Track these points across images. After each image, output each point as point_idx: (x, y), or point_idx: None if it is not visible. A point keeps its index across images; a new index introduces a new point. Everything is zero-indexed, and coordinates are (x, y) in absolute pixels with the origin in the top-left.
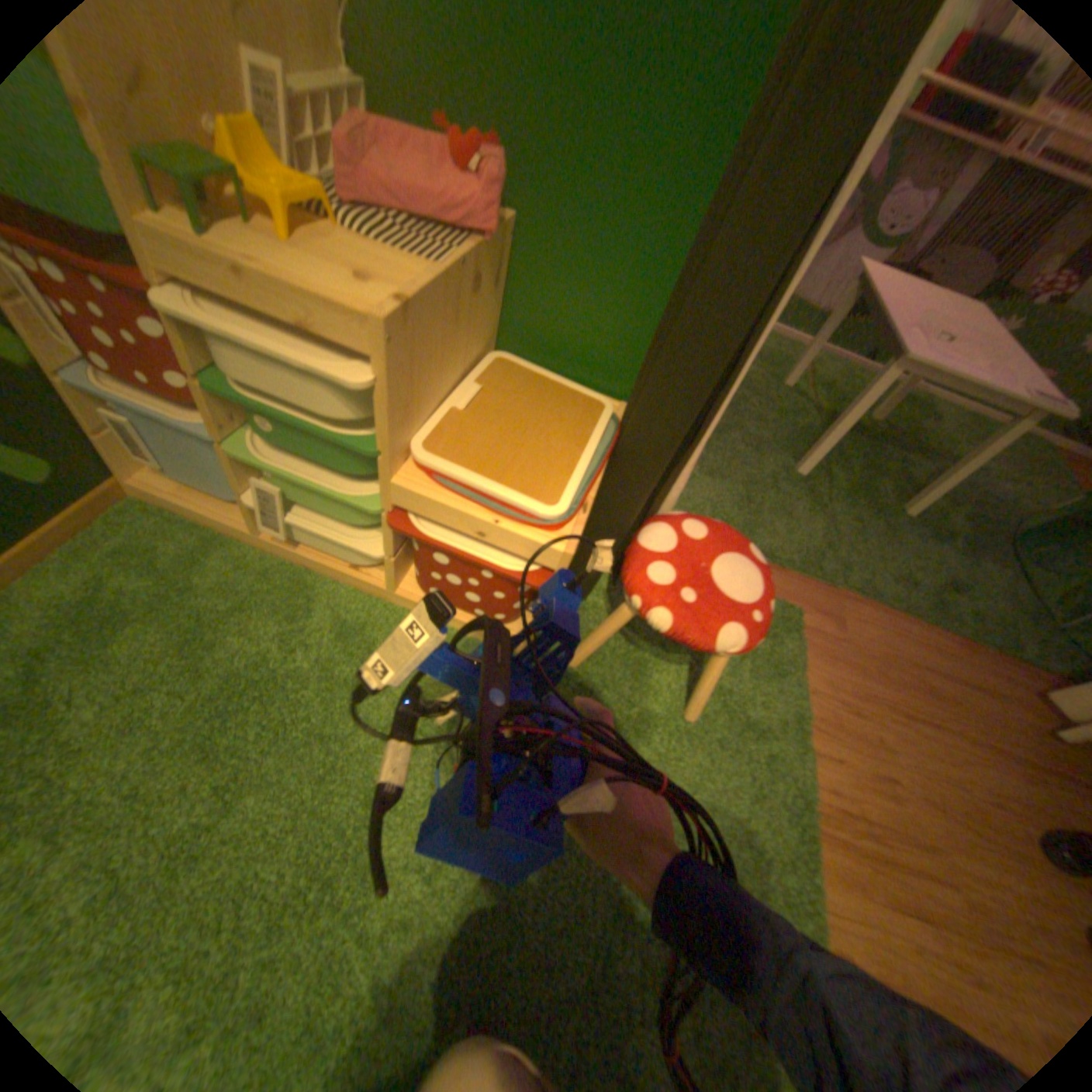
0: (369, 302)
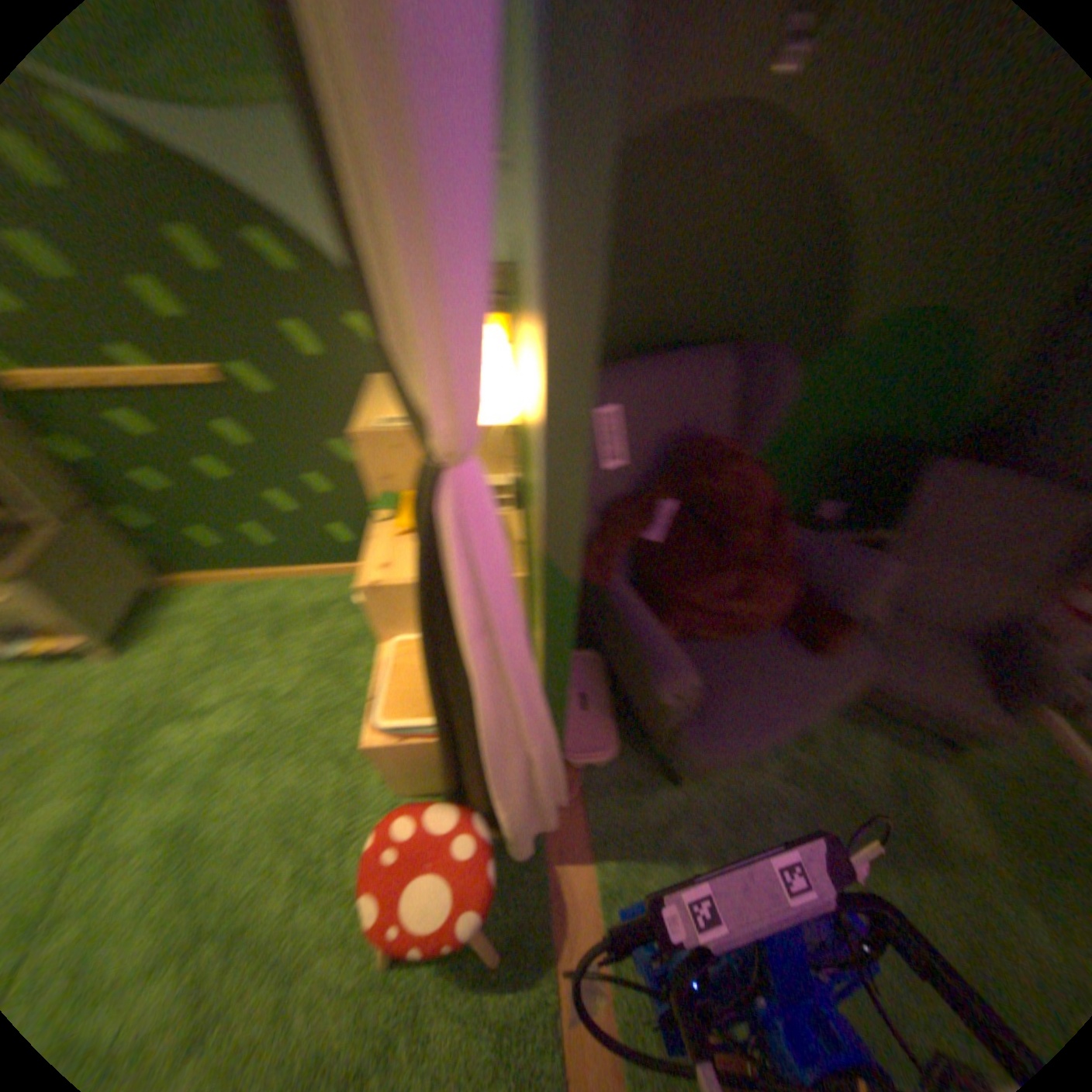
0: (363, 580)
